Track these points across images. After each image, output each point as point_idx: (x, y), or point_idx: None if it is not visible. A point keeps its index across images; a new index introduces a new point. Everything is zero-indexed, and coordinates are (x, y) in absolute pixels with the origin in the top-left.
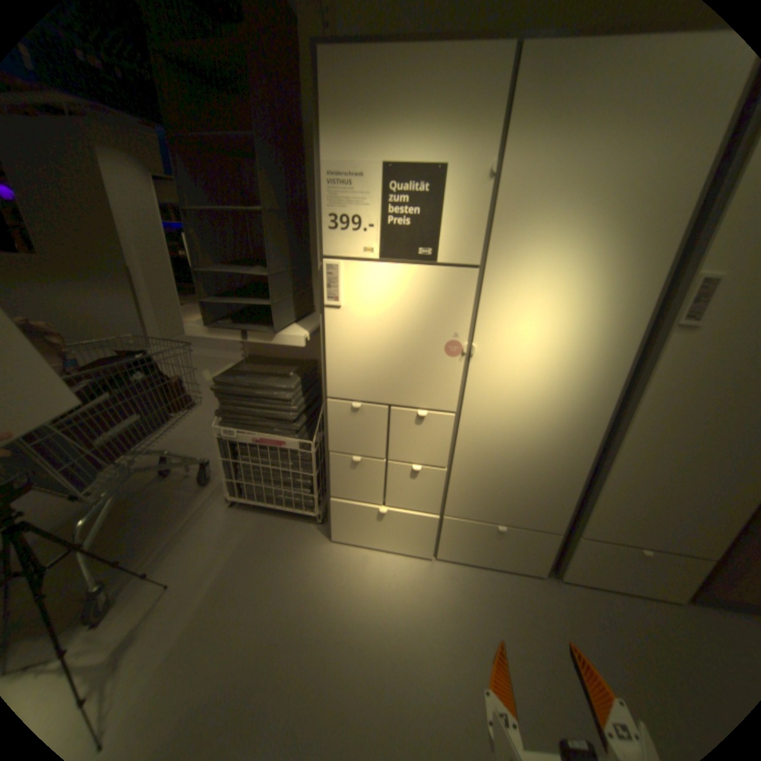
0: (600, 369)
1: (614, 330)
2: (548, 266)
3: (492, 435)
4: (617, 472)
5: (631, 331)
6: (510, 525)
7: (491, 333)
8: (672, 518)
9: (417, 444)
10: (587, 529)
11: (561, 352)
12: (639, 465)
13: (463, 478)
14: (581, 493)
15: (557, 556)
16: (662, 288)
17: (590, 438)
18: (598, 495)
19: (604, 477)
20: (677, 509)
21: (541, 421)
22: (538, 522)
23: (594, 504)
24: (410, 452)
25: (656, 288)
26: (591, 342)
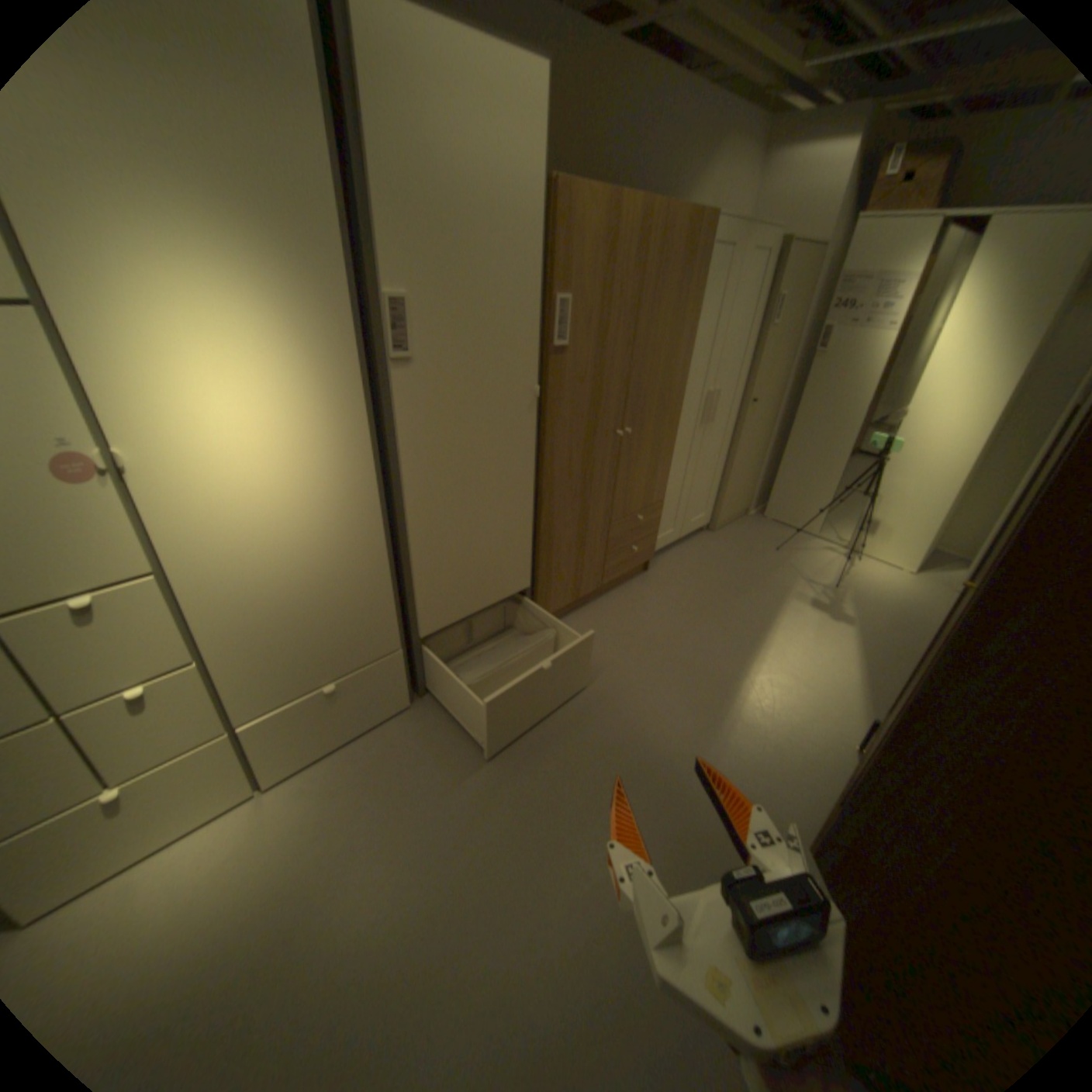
0: (336, 435)
1: (326, 380)
2: (178, 294)
3: (239, 578)
4: (415, 549)
5: (346, 378)
6: (335, 677)
7: (138, 422)
8: (482, 568)
9: (108, 656)
10: (419, 626)
11: (273, 426)
12: (431, 531)
13: (232, 660)
14: (394, 591)
15: (407, 674)
16: (354, 316)
17: (369, 523)
18: (411, 584)
19: (407, 561)
20: (482, 558)
21: (299, 528)
22: (365, 651)
23: (412, 595)
24: (103, 676)
25: (347, 317)
26: (306, 402)
